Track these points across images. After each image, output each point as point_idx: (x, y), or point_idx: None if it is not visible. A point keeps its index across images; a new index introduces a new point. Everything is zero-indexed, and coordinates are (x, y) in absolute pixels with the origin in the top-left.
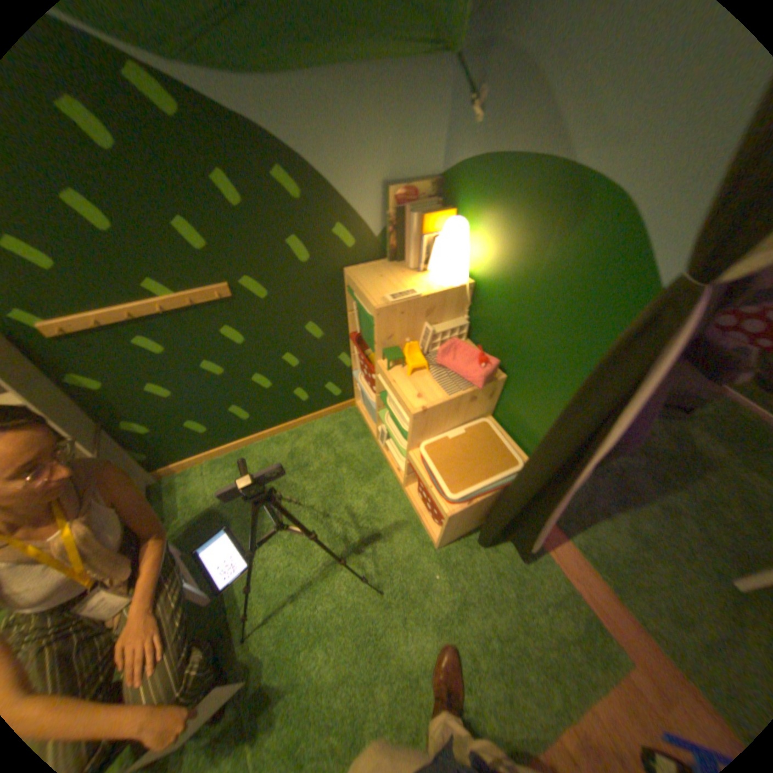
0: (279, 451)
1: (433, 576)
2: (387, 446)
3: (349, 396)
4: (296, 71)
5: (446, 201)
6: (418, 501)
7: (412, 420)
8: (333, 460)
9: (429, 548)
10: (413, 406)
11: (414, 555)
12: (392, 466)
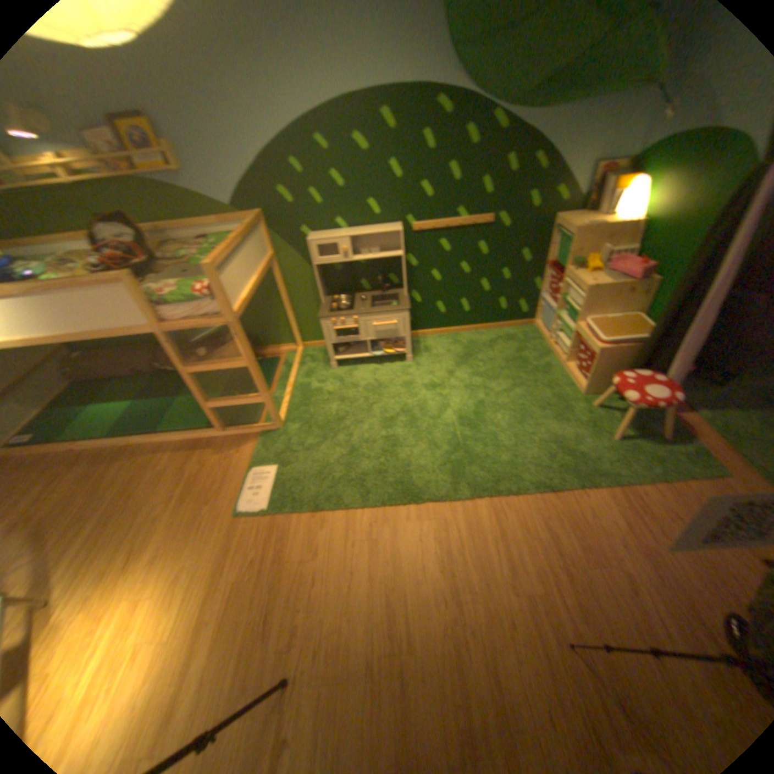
0: (479, 337)
1: (577, 405)
2: (556, 339)
3: (530, 315)
4: (563, 103)
5: (636, 171)
6: (574, 366)
7: (586, 292)
8: (514, 347)
9: (577, 394)
10: (588, 284)
11: (565, 395)
12: (556, 353)
